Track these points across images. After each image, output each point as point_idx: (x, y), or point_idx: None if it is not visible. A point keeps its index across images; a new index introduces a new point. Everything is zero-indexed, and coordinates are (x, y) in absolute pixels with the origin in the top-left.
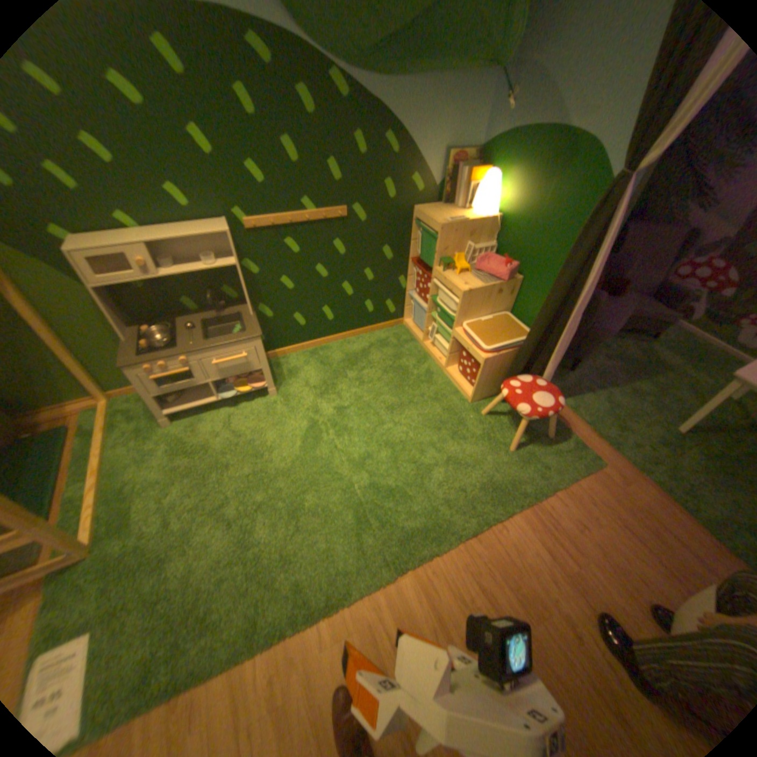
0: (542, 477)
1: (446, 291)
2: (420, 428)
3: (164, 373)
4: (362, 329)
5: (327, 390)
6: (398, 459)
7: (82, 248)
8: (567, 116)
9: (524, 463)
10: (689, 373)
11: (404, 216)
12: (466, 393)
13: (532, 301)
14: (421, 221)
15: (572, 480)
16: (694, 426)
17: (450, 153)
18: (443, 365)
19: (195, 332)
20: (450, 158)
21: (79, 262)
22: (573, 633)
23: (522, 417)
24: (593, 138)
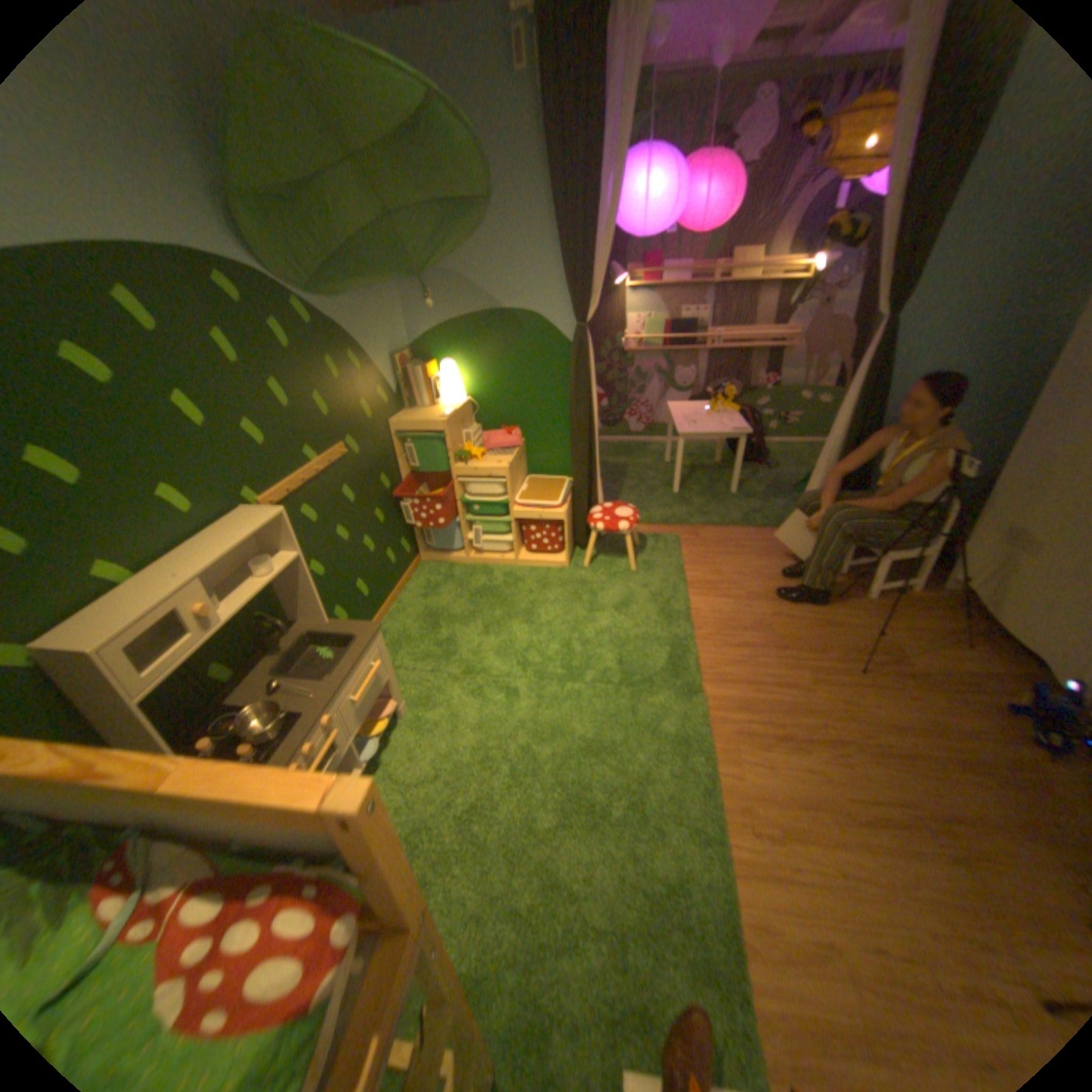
0: (665, 567)
1: (478, 482)
2: (564, 610)
3: (310, 761)
4: (393, 588)
5: (447, 658)
6: (586, 640)
7: (107, 635)
8: (495, 302)
9: (647, 569)
10: (633, 462)
11: (383, 434)
12: (557, 561)
13: (542, 454)
14: (406, 430)
15: (677, 555)
16: (678, 482)
17: (394, 358)
18: (510, 559)
19: (287, 686)
20: (396, 363)
21: (112, 662)
22: (781, 616)
23: (625, 532)
24: (528, 312)
